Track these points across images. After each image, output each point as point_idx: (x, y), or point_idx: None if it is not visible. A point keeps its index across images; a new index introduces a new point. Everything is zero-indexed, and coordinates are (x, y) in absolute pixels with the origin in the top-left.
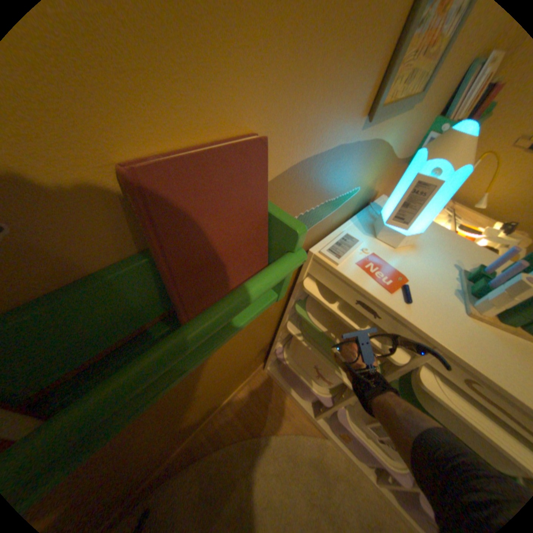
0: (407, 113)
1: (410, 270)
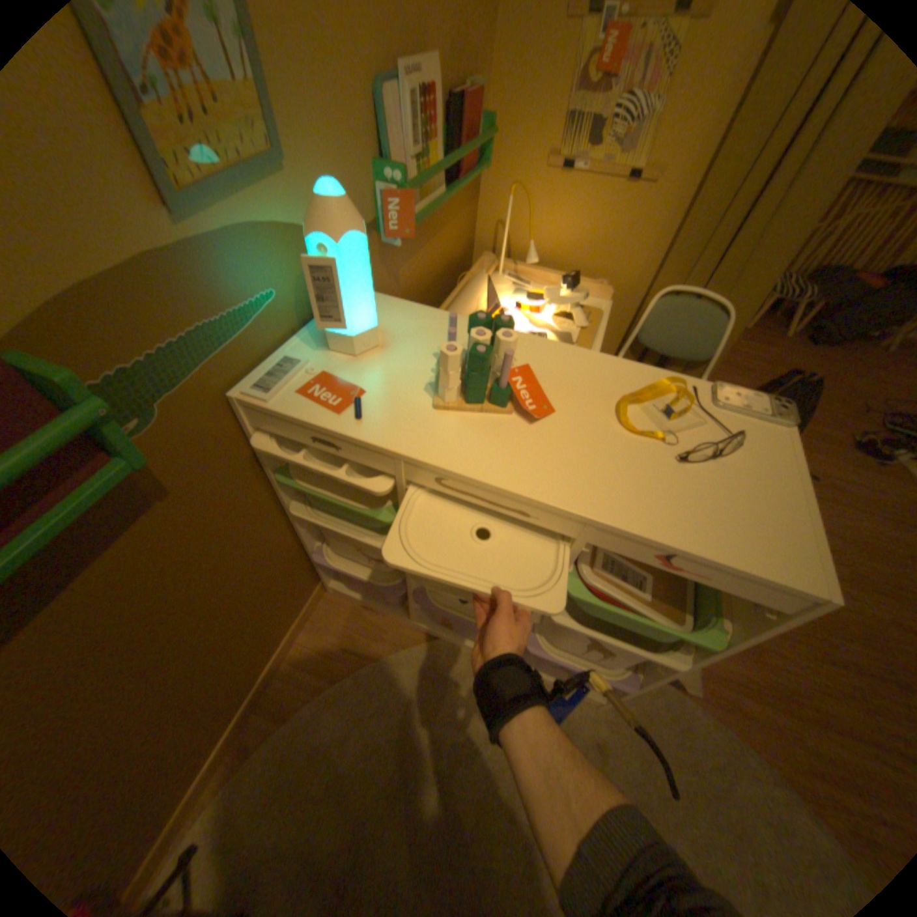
0: (271, 180)
1: (371, 379)
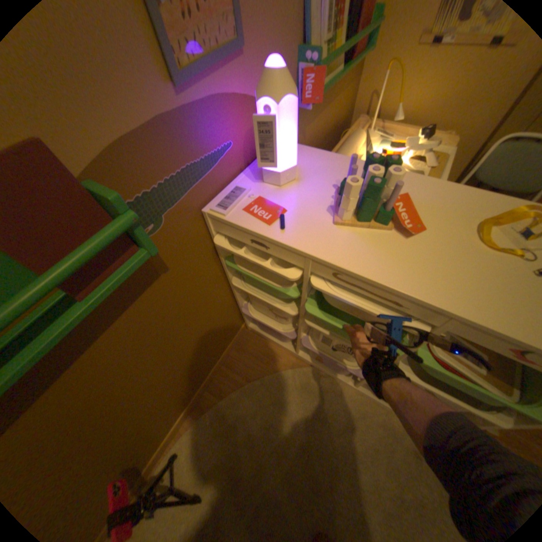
0: (235, 61)
1: (290, 201)
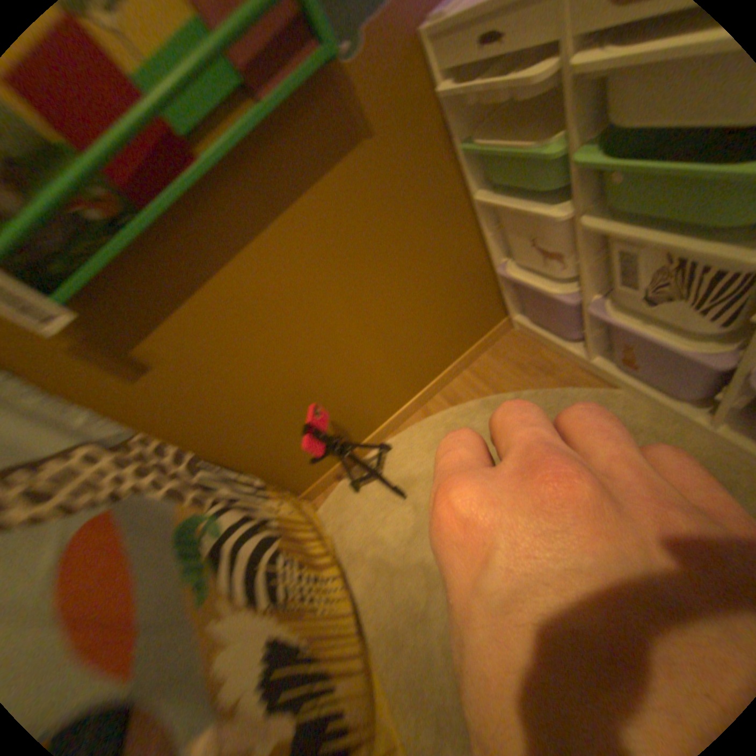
0: None
1: None
